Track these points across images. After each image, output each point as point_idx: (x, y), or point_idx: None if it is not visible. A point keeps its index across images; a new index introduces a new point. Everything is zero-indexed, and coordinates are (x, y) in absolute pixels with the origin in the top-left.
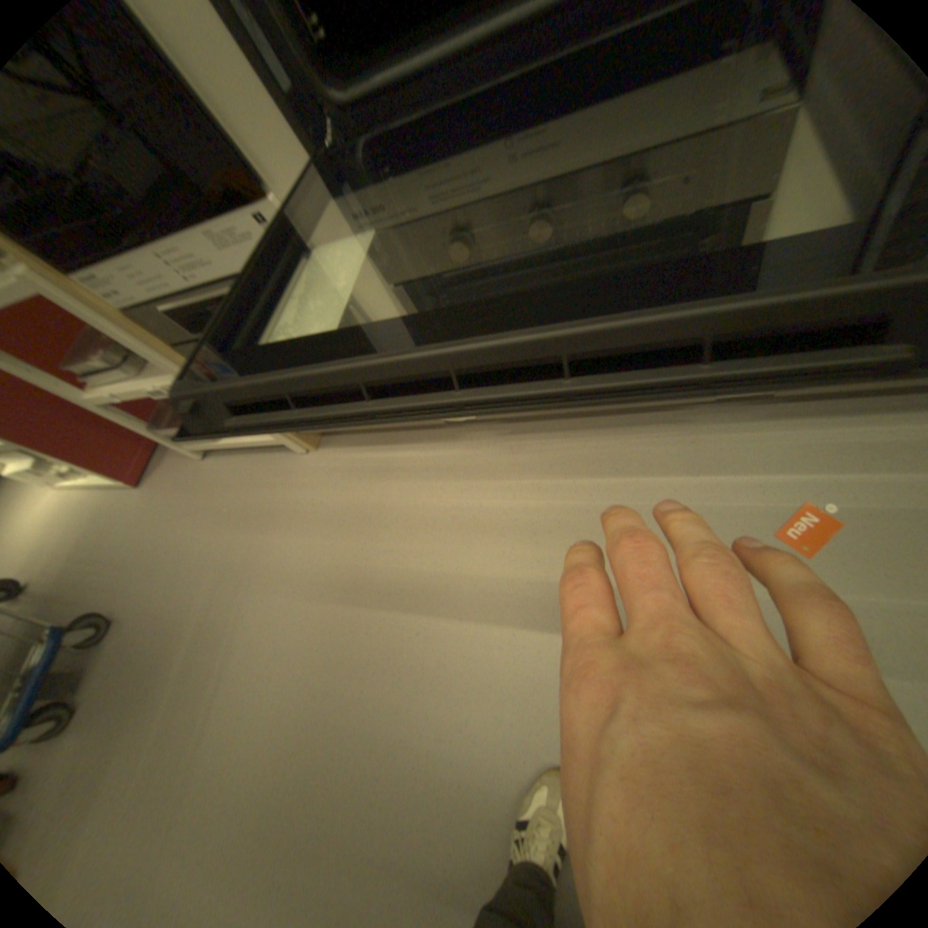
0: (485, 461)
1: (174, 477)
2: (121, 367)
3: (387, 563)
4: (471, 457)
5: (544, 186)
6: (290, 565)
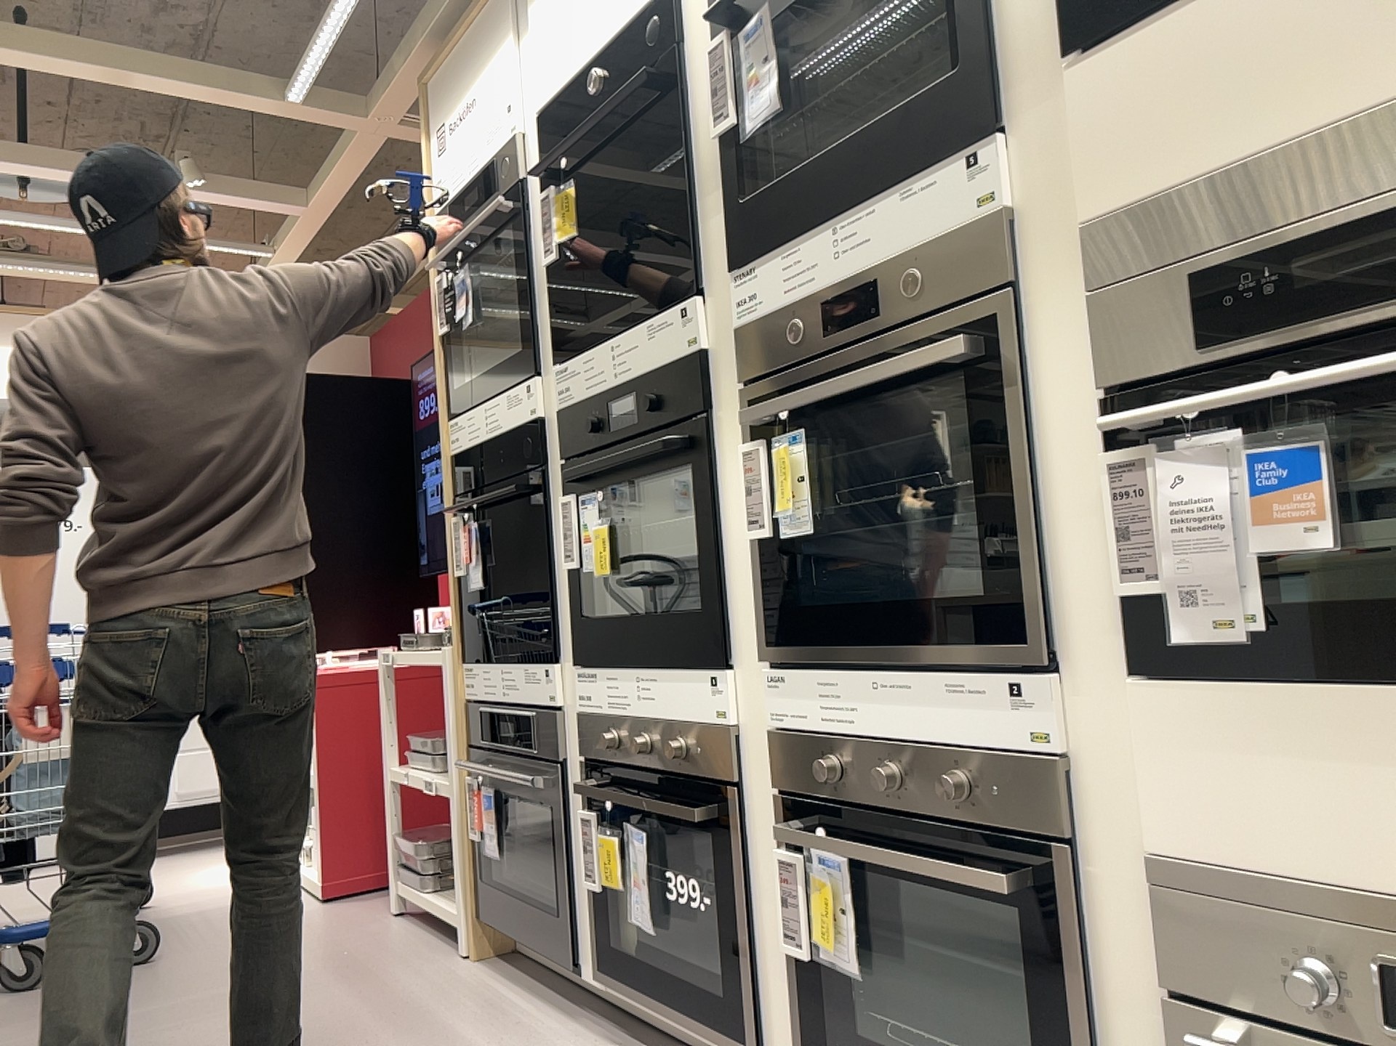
0: None
1: (358, 912)
2: (436, 755)
3: None
4: (562, 1037)
5: (647, 718)
6: (317, 1010)
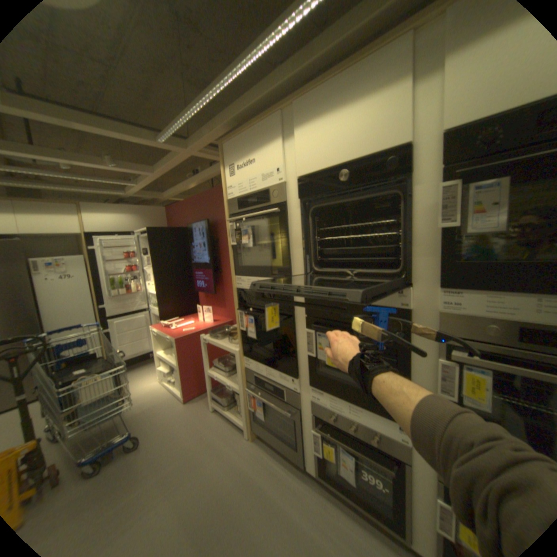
0: (309, 502)
1: (198, 411)
2: (227, 373)
3: (246, 515)
4: (305, 495)
5: (356, 422)
6: (211, 482)
